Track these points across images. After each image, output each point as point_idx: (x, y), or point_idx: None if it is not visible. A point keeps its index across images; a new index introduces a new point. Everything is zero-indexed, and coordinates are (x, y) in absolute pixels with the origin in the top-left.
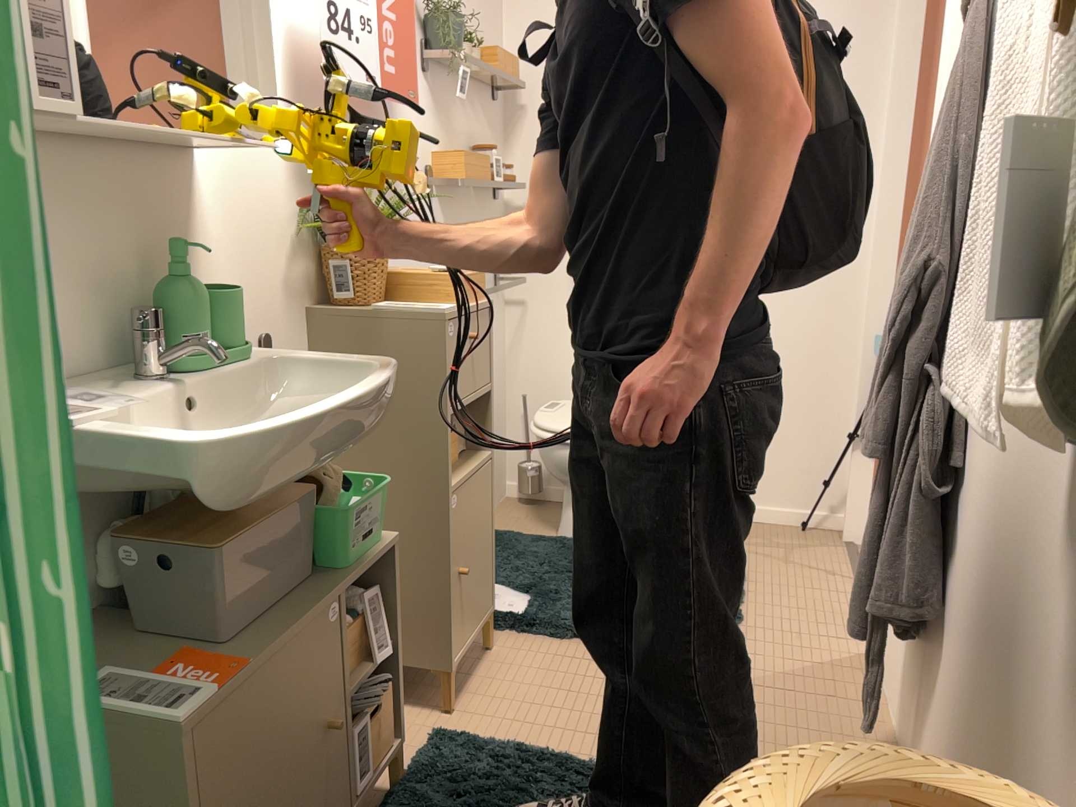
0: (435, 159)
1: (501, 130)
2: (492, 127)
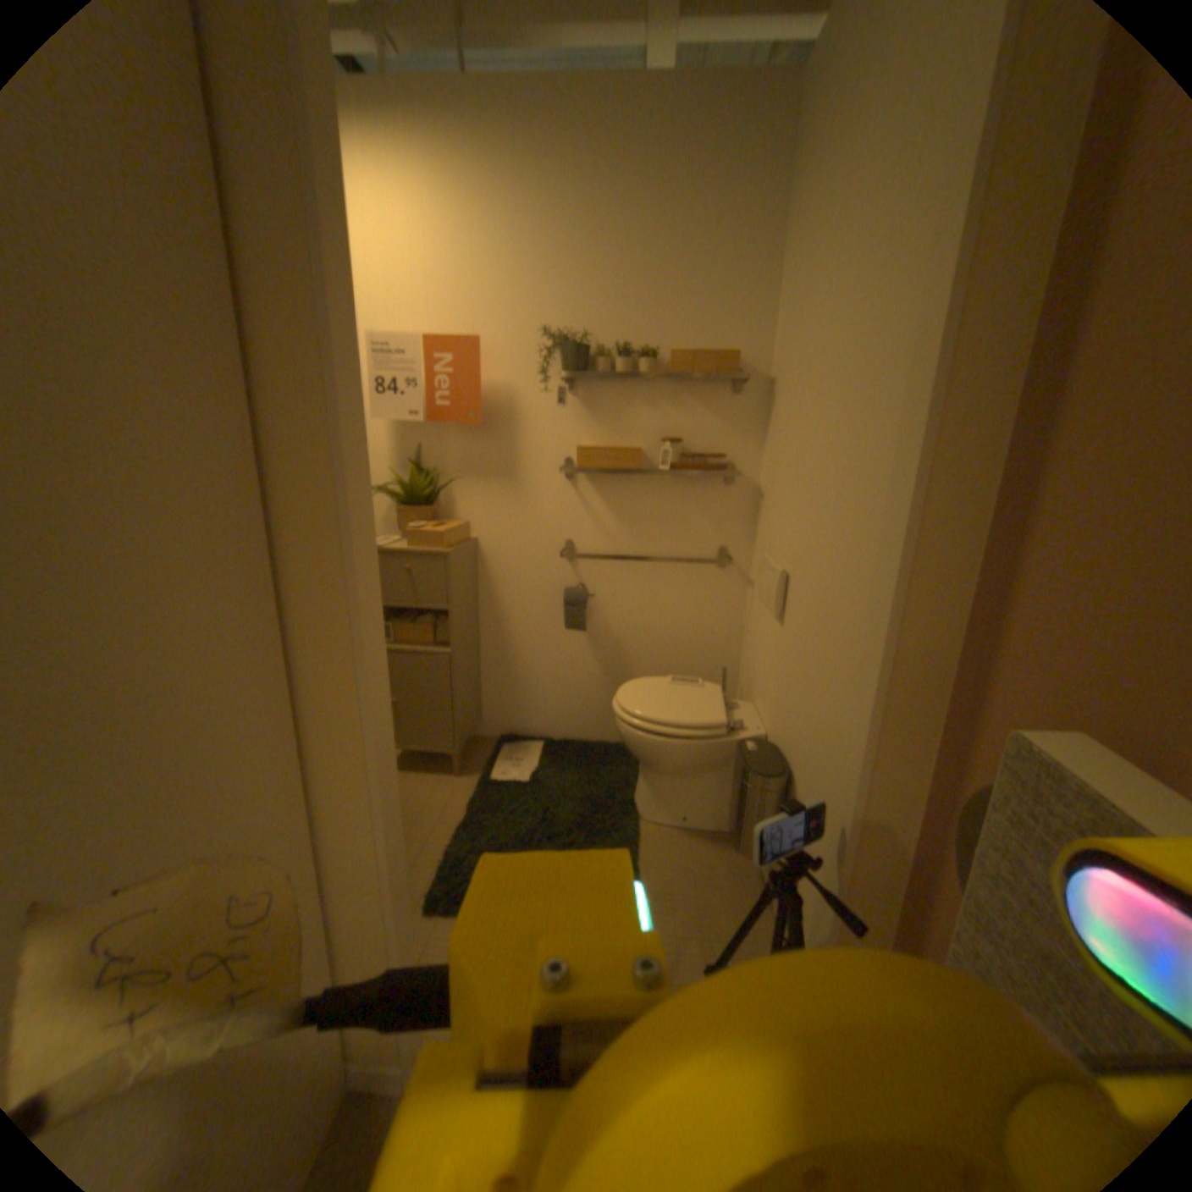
0: (581, 449)
1: (757, 412)
2: (732, 411)
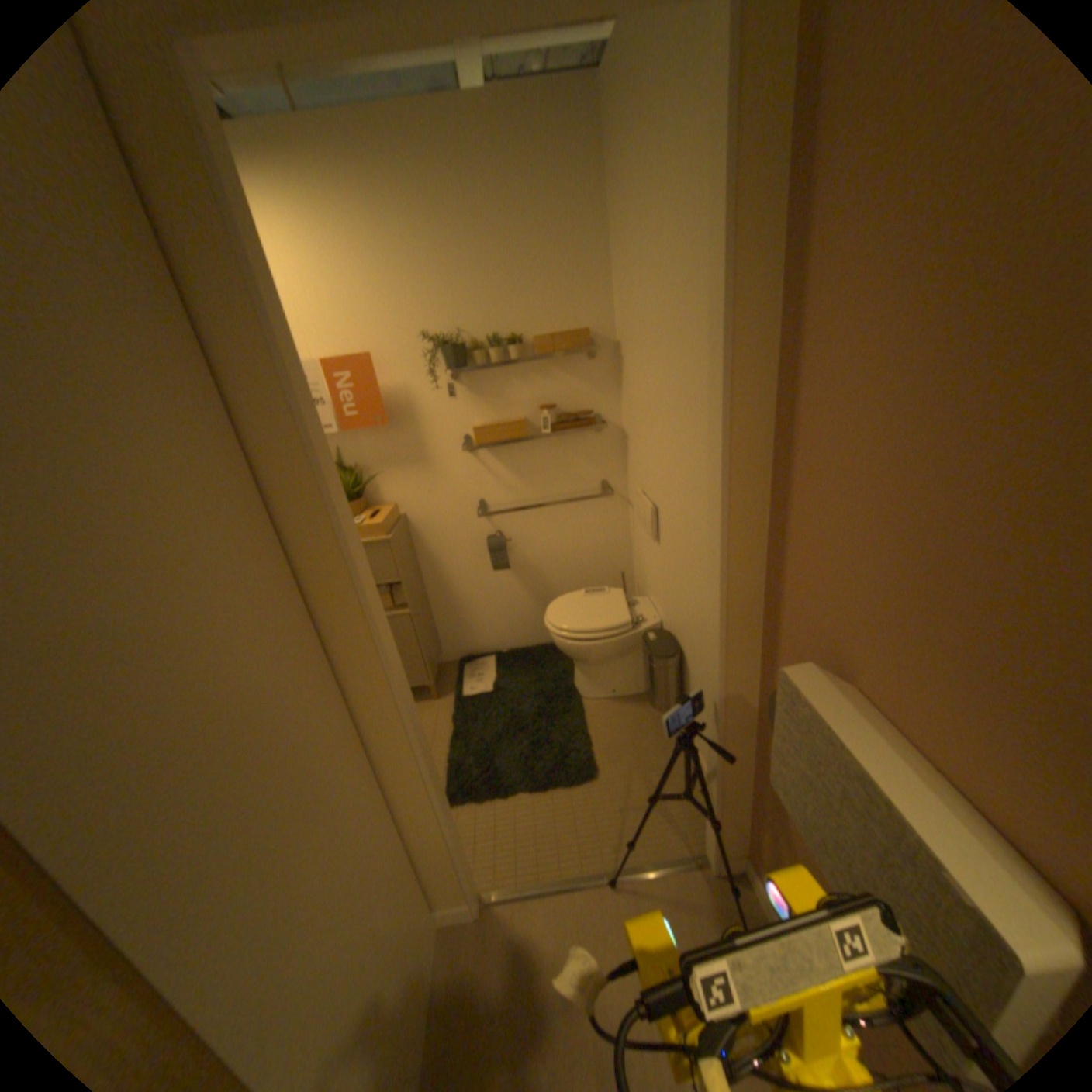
0: (475, 429)
1: (610, 375)
2: (590, 378)
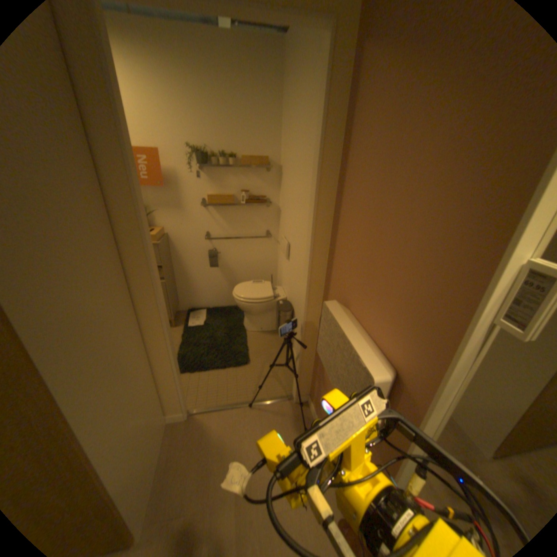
0: (208, 196)
1: (276, 181)
2: (267, 181)
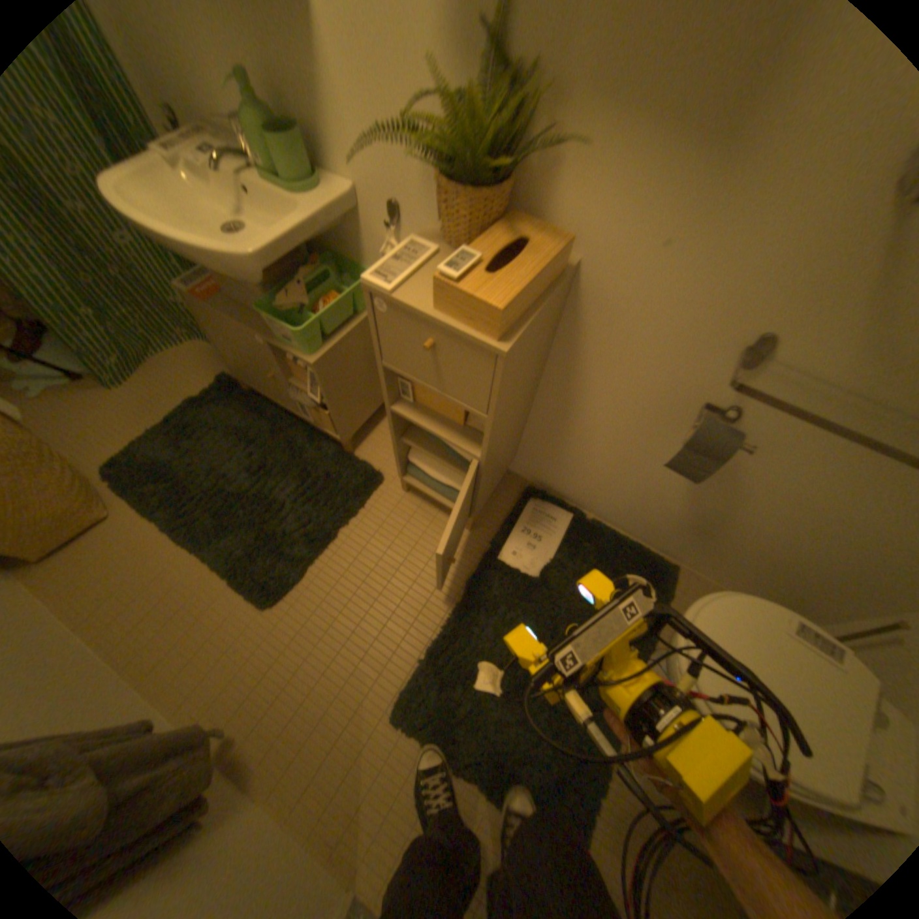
0: None
1: None
2: None
